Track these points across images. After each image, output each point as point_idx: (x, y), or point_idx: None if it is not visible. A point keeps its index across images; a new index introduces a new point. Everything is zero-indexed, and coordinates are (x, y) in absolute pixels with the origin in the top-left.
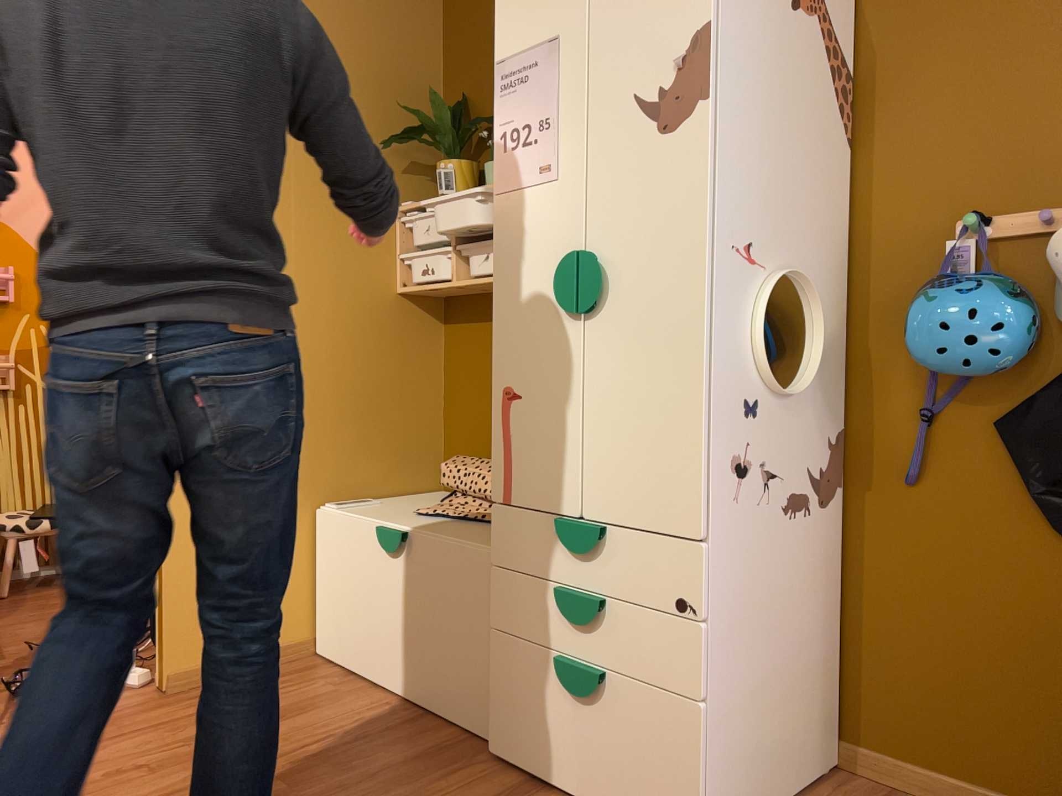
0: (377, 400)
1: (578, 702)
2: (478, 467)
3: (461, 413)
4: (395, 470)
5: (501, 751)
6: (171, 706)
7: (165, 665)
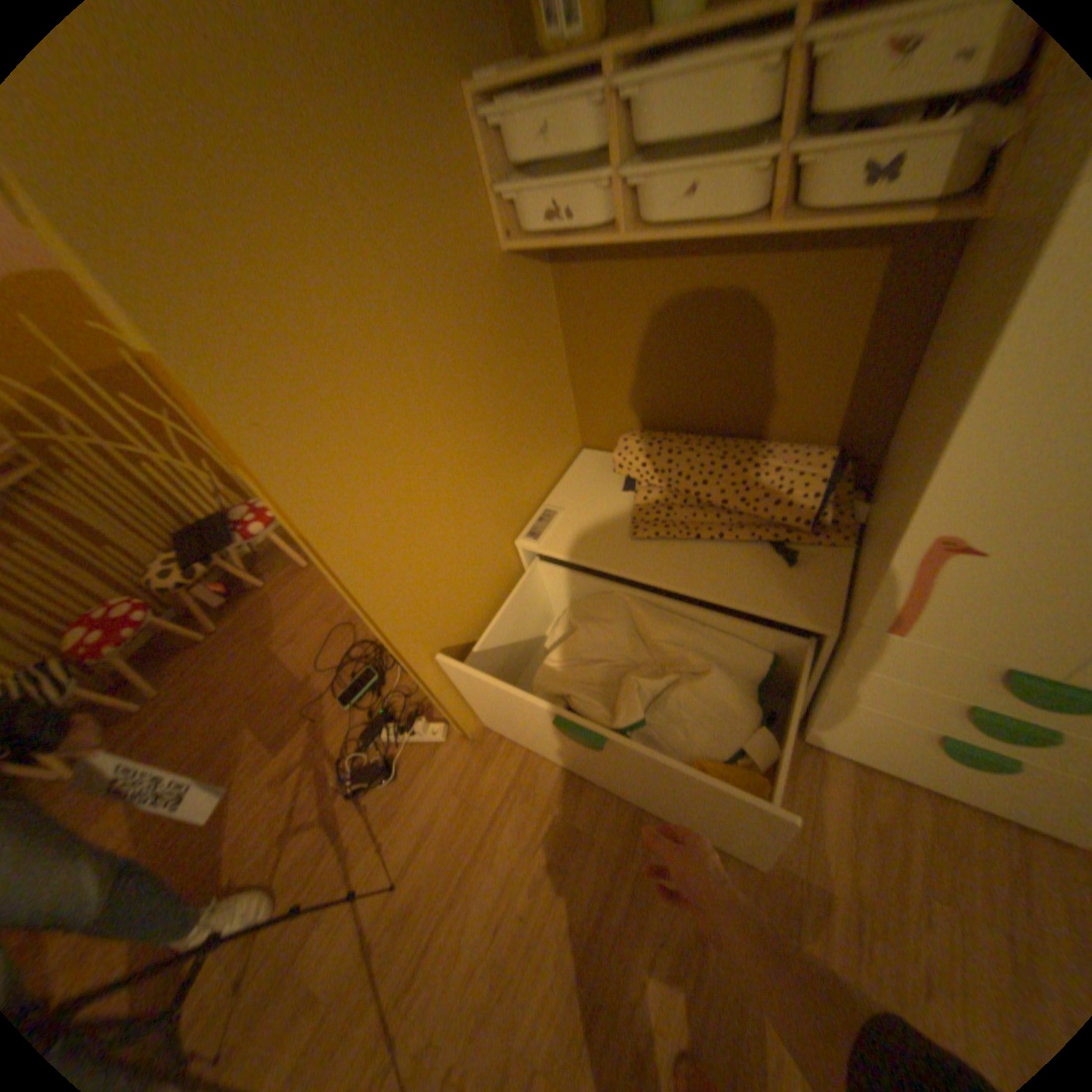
0: (521, 406)
1: (963, 762)
2: (672, 461)
3: (598, 375)
4: (549, 460)
5: (822, 745)
6: (493, 756)
7: (465, 728)
